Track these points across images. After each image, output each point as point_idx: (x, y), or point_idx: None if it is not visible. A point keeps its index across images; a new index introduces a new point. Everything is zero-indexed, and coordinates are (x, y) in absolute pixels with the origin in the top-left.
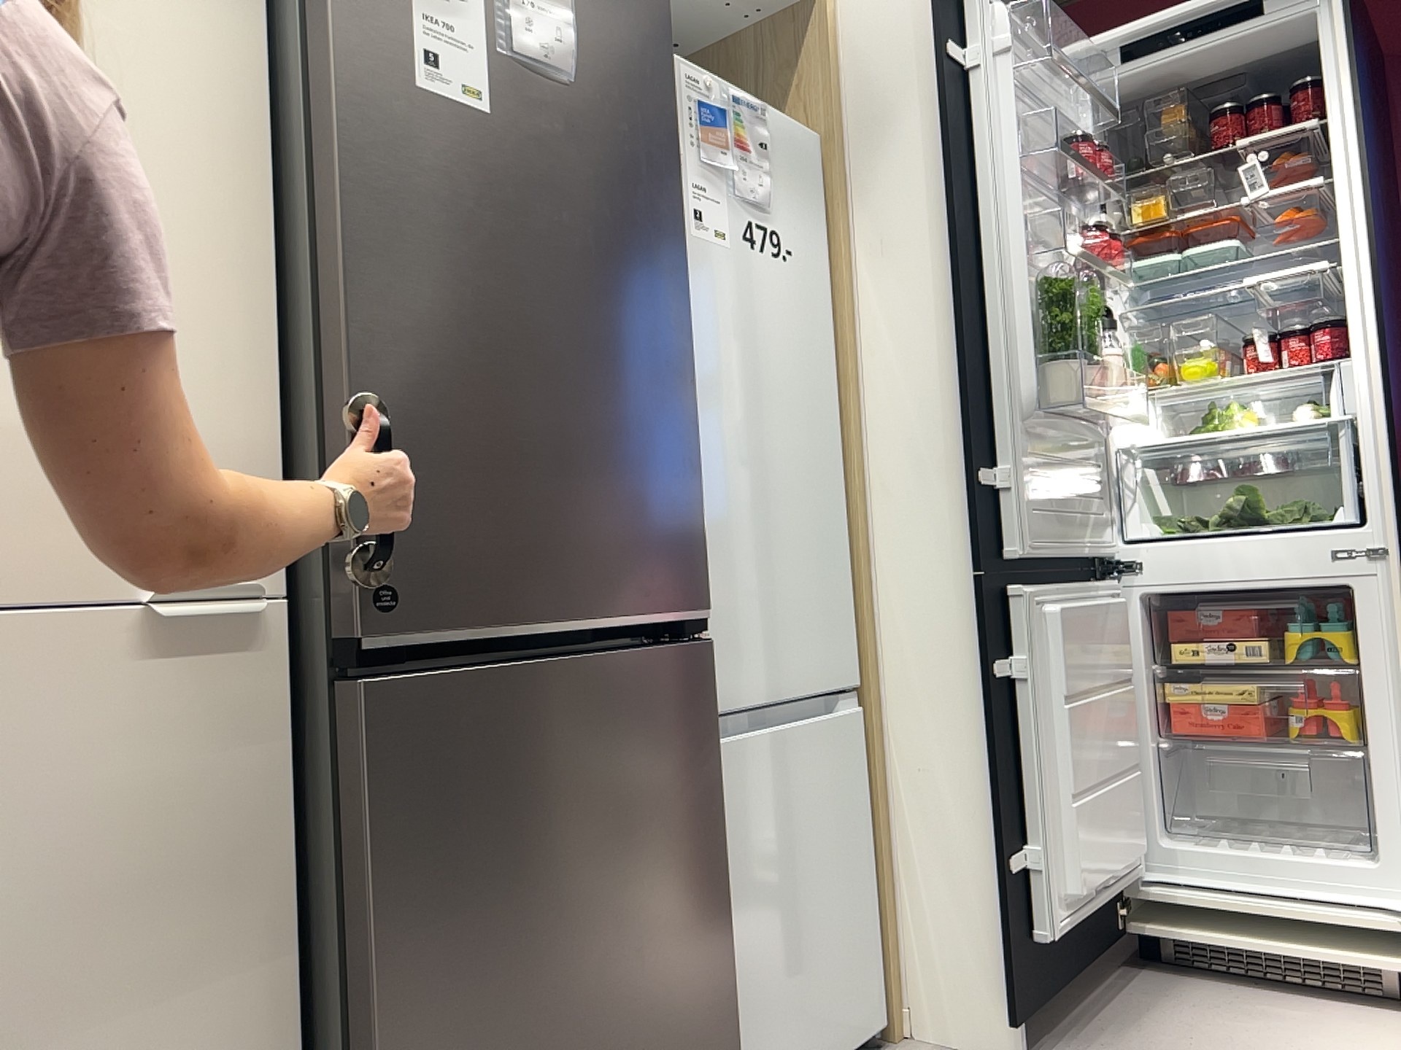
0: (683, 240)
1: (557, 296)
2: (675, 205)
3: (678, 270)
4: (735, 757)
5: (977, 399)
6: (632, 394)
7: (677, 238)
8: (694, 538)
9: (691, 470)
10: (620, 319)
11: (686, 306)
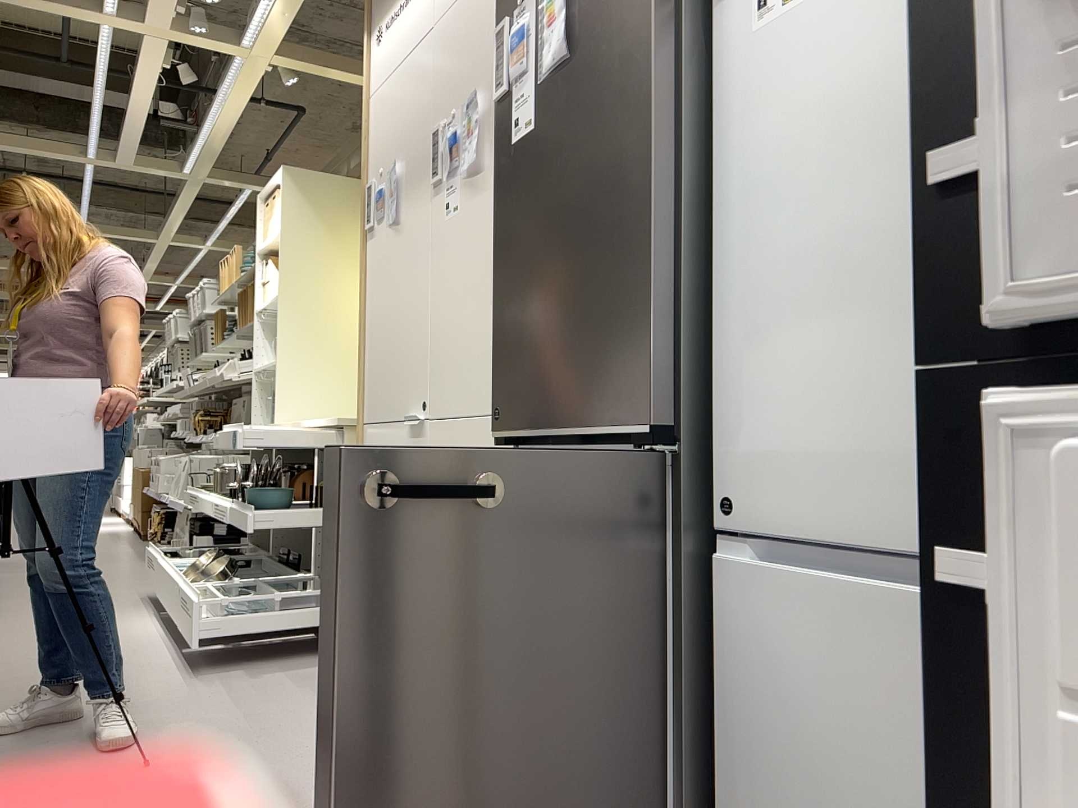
0: (652, 94)
1: (560, 214)
2: (646, 67)
3: (645, 126)
4: (779, 591)
5: (965, 5)
6: (599, 259)
7: (646, 96)
8: (643, 365)
9: (644, 304)
10: (594, 205)
11: (651, 153)
